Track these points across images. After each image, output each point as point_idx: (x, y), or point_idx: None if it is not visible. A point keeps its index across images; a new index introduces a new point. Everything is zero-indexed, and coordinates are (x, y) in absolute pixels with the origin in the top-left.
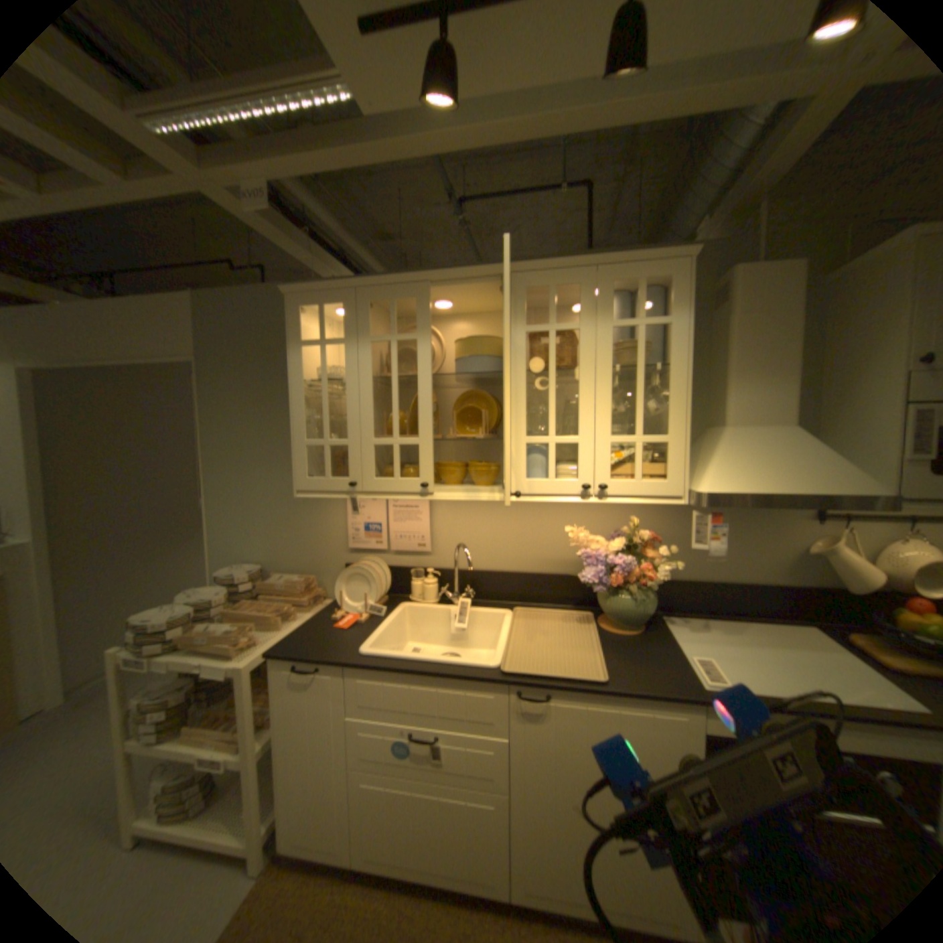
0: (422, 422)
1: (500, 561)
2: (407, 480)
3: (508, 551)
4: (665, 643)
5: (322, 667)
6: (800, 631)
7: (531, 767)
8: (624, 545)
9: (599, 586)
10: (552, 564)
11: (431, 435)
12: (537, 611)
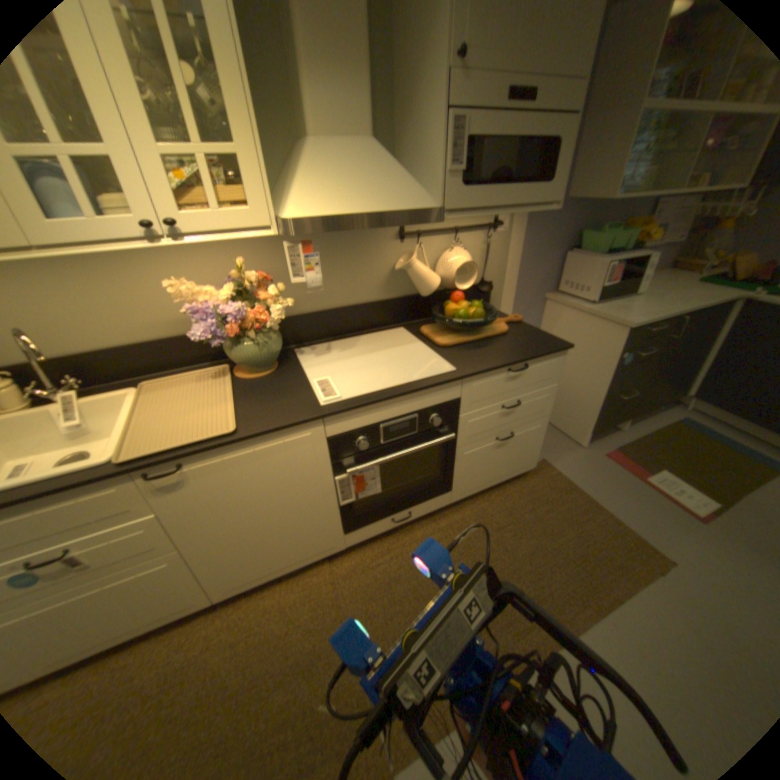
0: None
1: (99, 337)
2: None
3: (103, 323)
4: (293, 373)
5: None
6: (391, 332)
7: (184, 523)
8: (232, 290)
9: (216, 340)
10: (168, 326)
11: None
12: (166, 379)
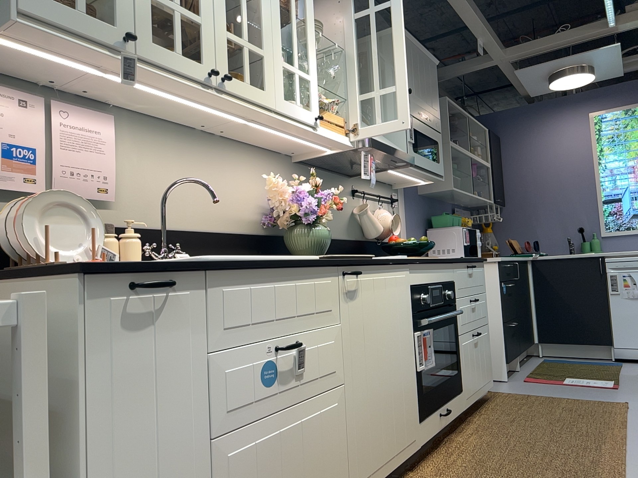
0: (204, 0)
1: (190, 218)
2: (188, 59)
3: (196, 206)
4: None
5: (180, 269)
6: None
7: (353, 343)
8: (304, 189)
9: (303, 219)
10: (233, 221)
11: (212, 19)
12: None
